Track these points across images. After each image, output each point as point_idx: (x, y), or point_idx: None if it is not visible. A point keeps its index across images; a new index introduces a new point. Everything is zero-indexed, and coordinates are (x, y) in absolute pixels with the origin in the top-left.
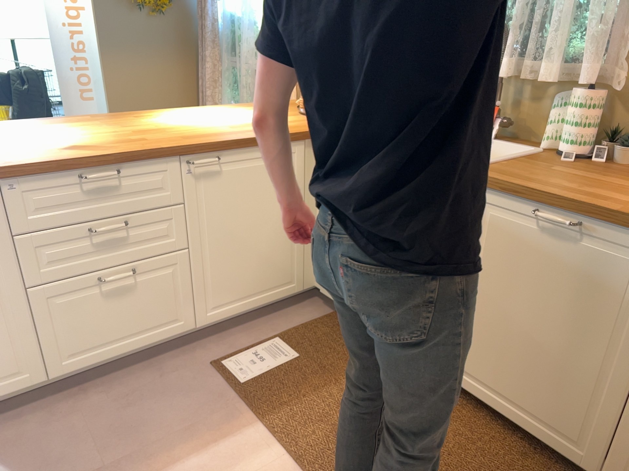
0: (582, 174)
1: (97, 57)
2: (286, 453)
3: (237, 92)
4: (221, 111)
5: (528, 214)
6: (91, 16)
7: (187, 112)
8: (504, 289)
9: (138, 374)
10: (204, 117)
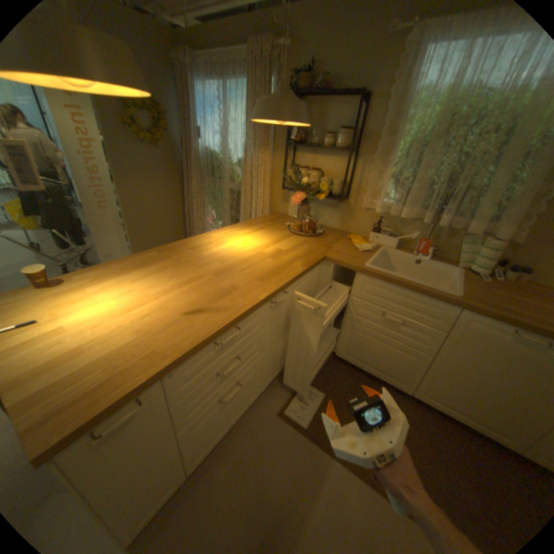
0: (513, 295)
1: (106, 176)
2: (363, 483)
3: (214, 201)
4: (241, 234)
5: (508, 332)
6: (98, 144)
7: (220, 237)
8: (476, 365)
9: (236, 440)
10: (240, 245)
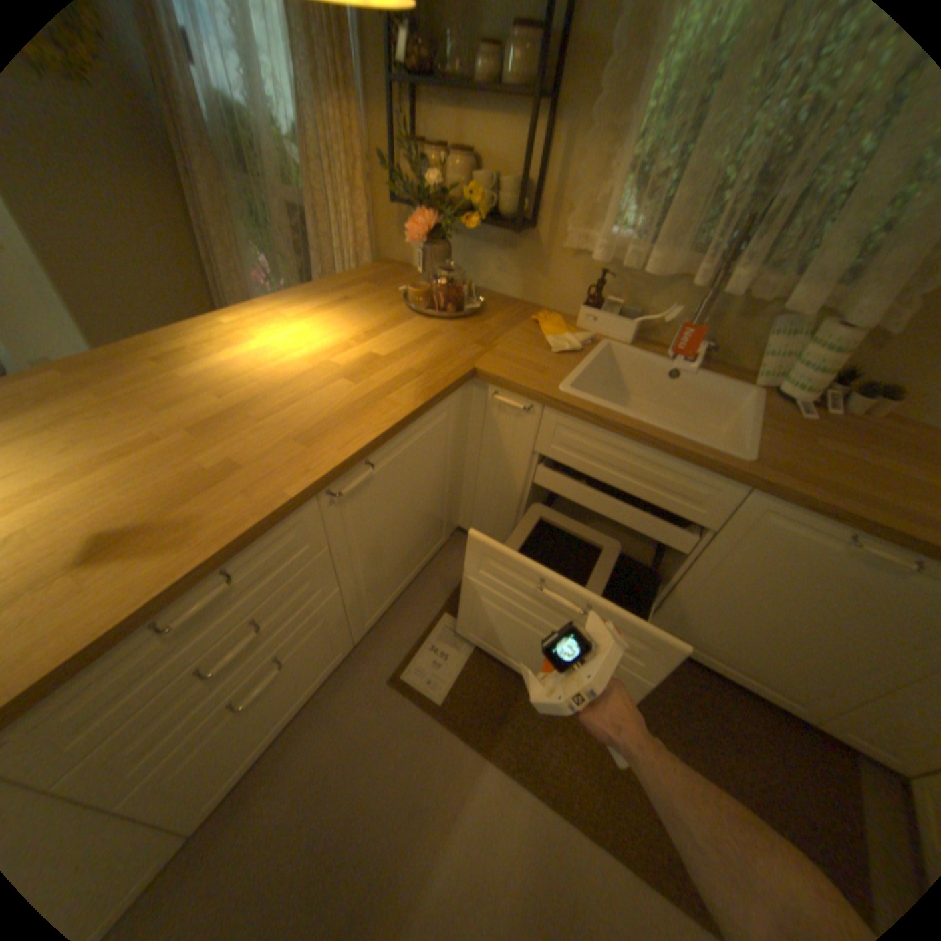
0: (858, 452)
1: None
2: (536, 800)
3: (259, 231)
4: (292, 315)
5: (839, 537)
6: None
7: (238, 324)
8: (764, 590)
9: (303, 738)
10: (280, 344)
